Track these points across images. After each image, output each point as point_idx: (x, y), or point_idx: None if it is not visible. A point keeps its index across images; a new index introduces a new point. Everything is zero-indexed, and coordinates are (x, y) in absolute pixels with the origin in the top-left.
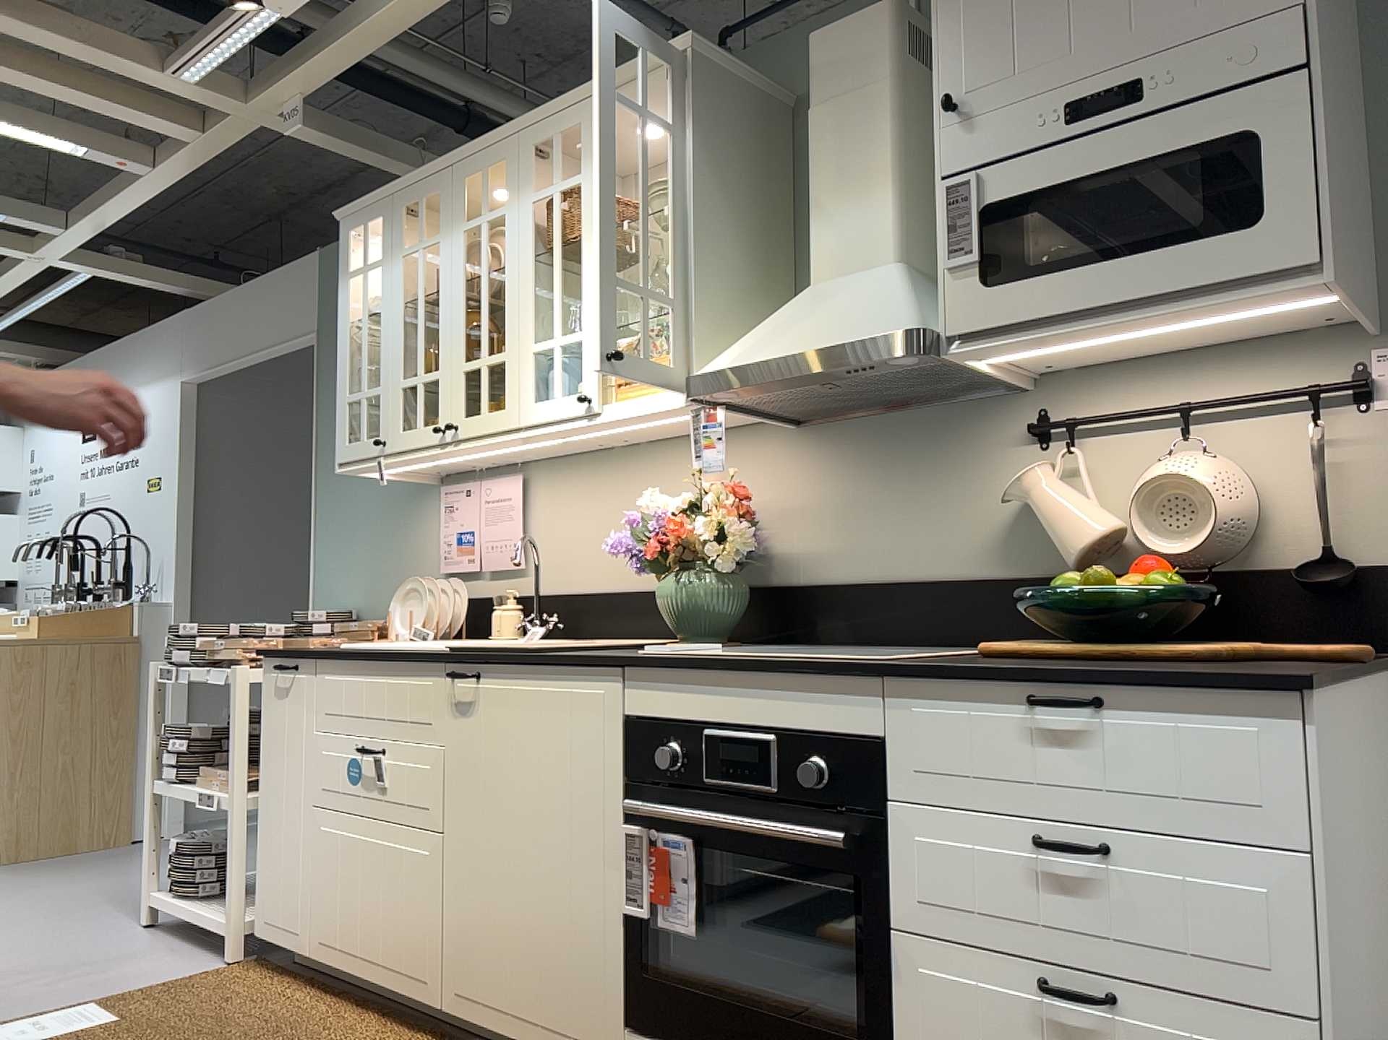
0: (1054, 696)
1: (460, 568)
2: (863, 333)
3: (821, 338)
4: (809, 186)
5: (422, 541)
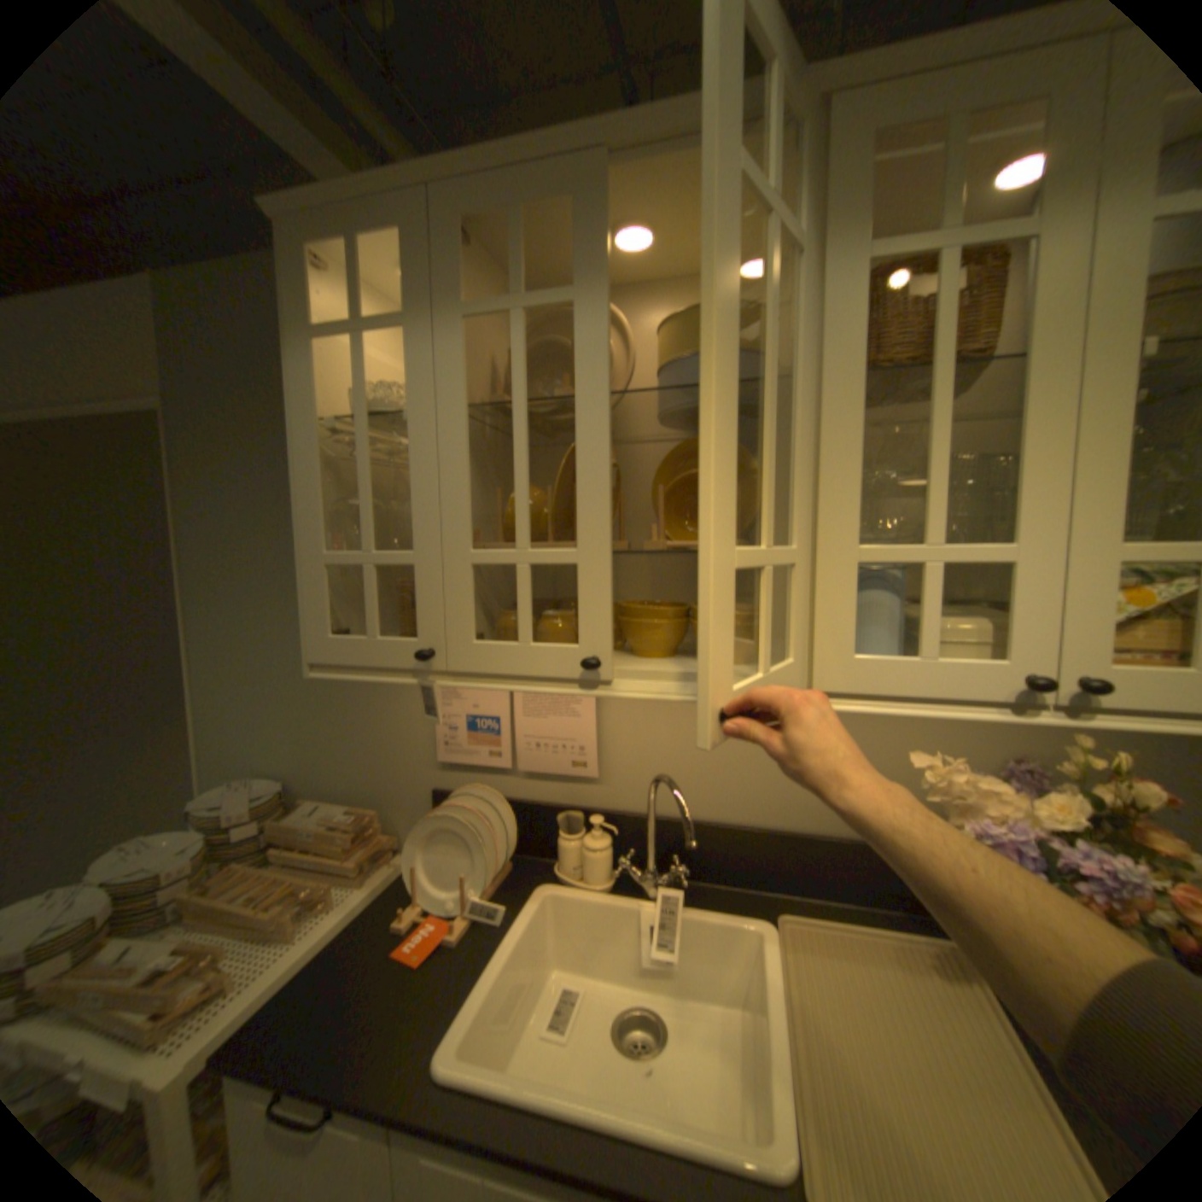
0: None
1: (476, 761)
2: None
3: None
4: None
5: (396, 712)
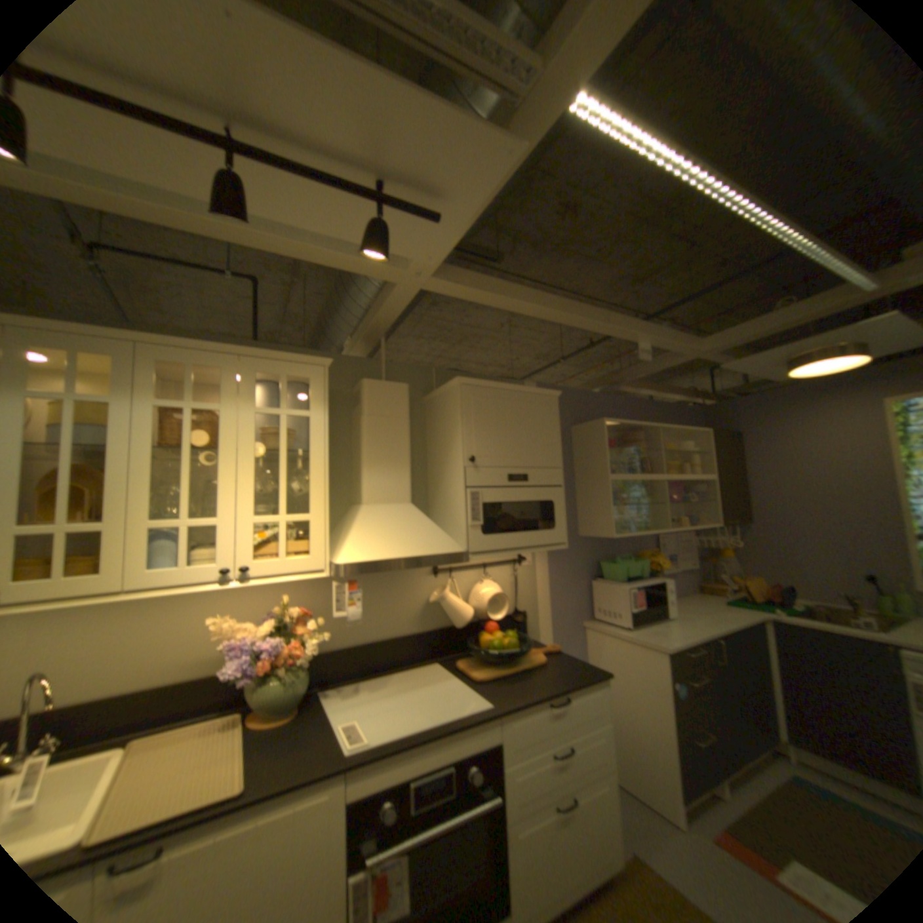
0: (559, 704)
1: None
2: (442, 550)
3: (418, 549)
4: (366, 454)
5: None
